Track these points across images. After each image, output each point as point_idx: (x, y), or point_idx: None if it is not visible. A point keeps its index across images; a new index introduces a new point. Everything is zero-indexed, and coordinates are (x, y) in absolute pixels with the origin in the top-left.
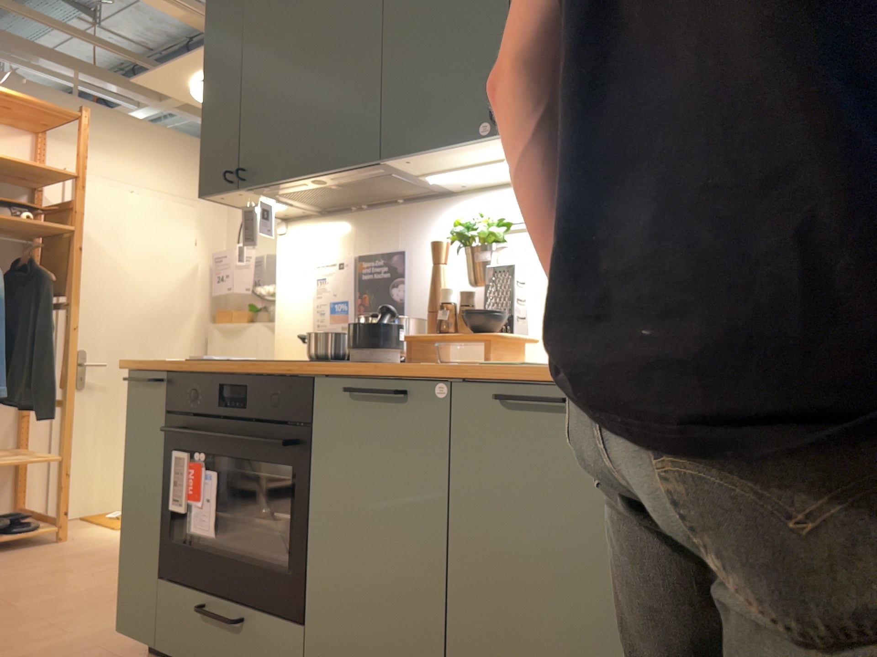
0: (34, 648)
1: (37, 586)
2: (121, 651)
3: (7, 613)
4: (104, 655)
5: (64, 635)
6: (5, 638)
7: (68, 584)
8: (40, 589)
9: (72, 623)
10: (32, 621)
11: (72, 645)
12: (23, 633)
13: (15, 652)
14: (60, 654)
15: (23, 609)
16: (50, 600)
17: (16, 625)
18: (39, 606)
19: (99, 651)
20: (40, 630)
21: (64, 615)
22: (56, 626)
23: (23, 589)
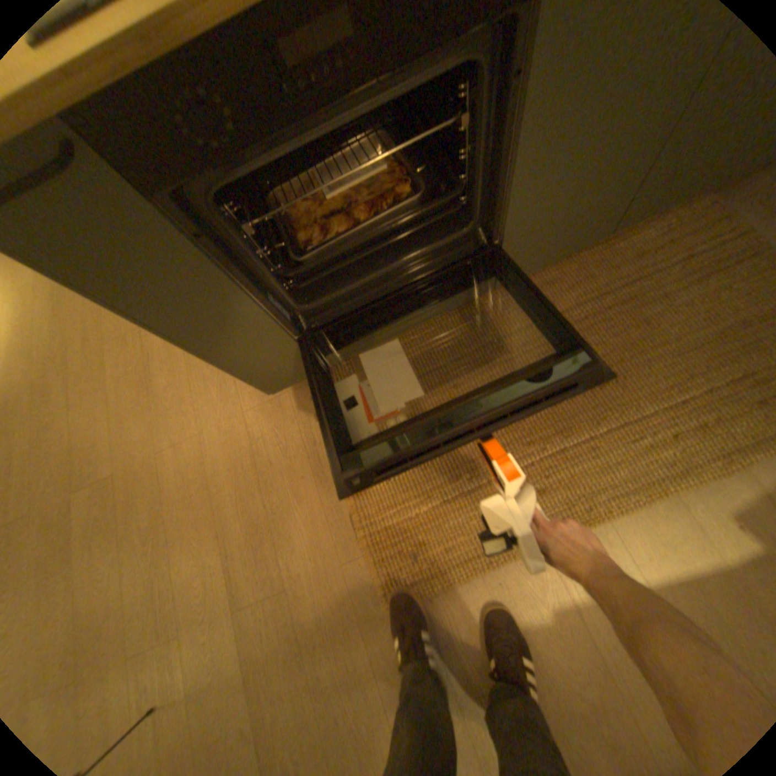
0: (210, 460)
1: (65, 455)
2: (259, 395)
3: (115, 481)
4: (259, 408)
5: (199, 436)
6: (173, 482)
7: (79, 428)
8: (75, 453)
9: (175, 429)
10: (150, 460)
11: (223, 430)
12: (173, 468)
13: (210, 474)
14: (235, 440)
15: (116, 468)
16: (108, 445)
17: (150, 474)
18: (117, 455)
19: (247, 411)
20: (174, 455)
21: (152, 434)
22: (175, 441)
23: (63, 468)
